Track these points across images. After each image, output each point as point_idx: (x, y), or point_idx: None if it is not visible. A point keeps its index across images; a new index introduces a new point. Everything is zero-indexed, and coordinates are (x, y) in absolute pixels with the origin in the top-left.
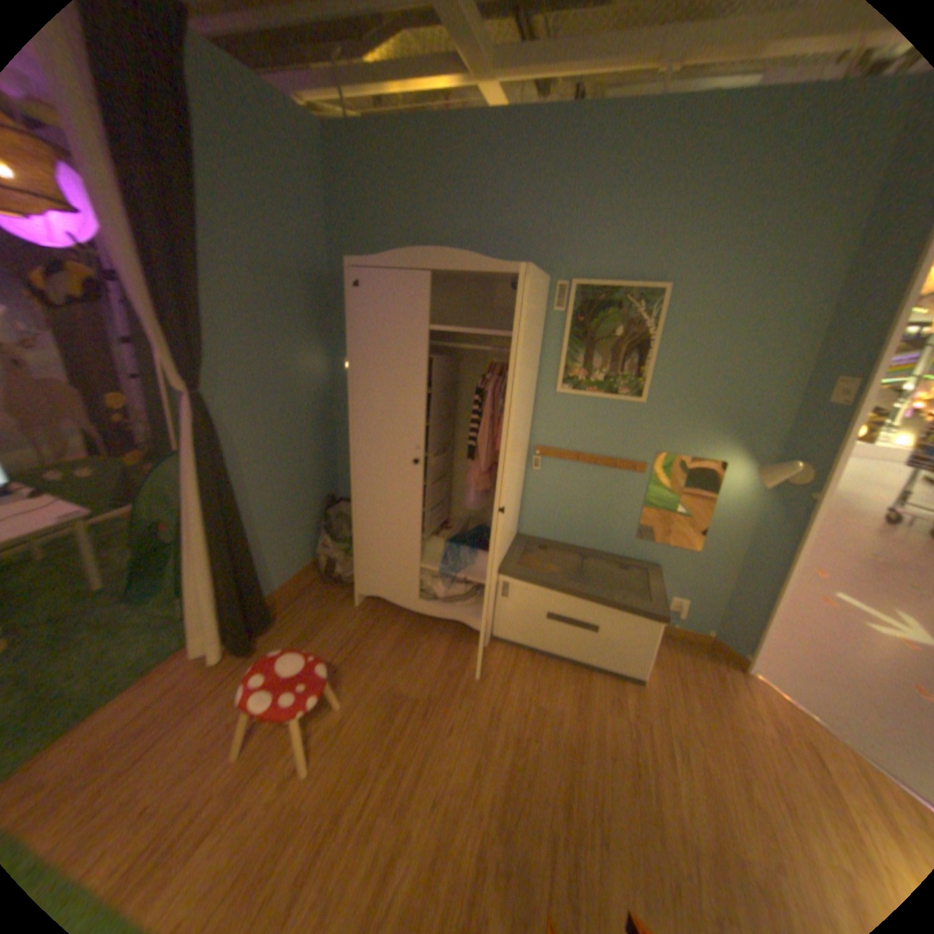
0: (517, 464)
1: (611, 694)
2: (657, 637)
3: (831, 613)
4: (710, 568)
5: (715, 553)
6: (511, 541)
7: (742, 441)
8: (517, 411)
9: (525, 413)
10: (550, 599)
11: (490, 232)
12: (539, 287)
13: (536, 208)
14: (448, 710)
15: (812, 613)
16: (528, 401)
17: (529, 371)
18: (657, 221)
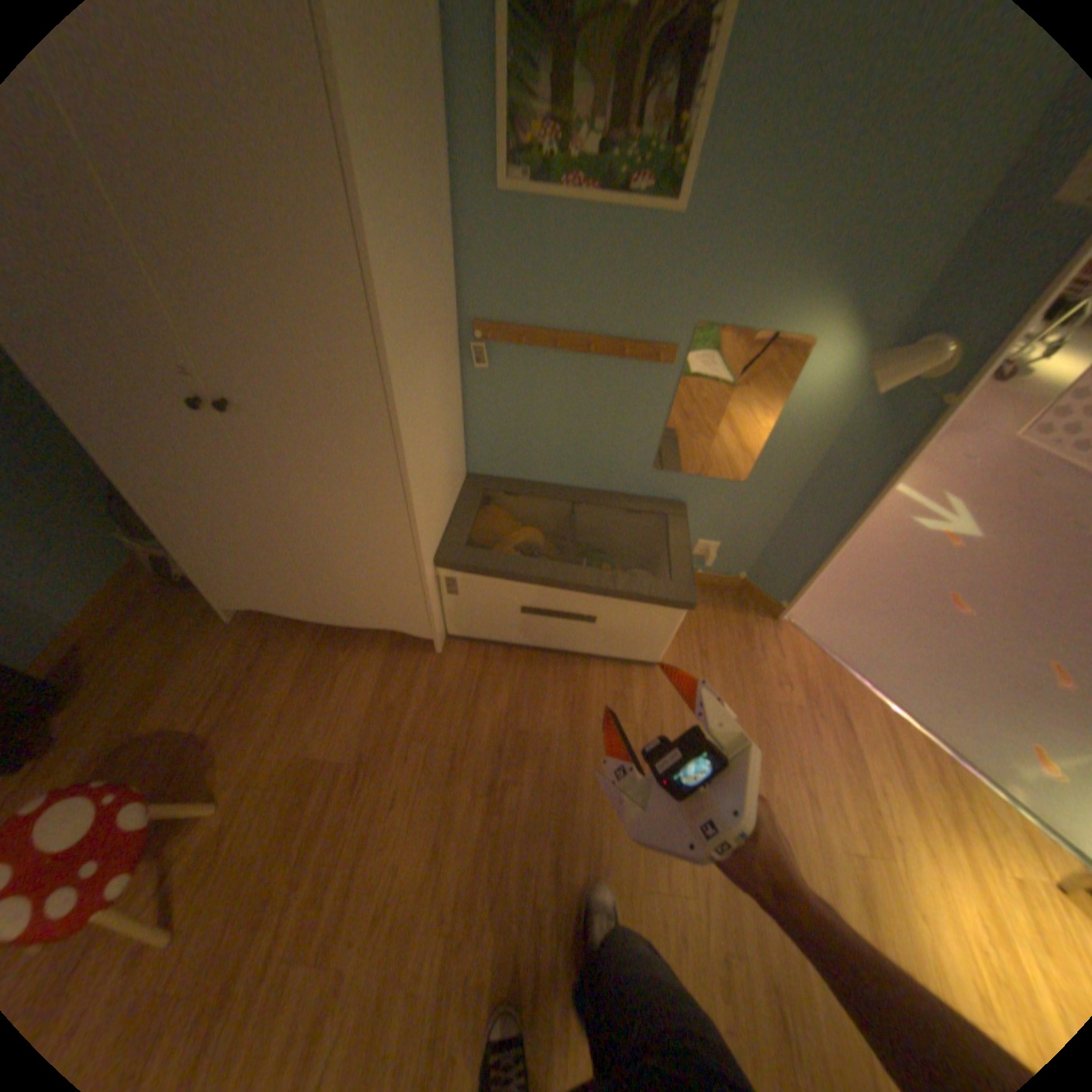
0: (433, 375)
1: (612, 688)
2: (676, 623)
3: None
4: (753, 502)
5: (765, 481)
6: (457, 497)
7: (852, 295)
8: (389, 265)
9: (427, 256)
10: (522, 593)
11: None
12: None
13: None
14: (388, 767)
15: None
16: (429, 223)
17: (408, 133)
18: None
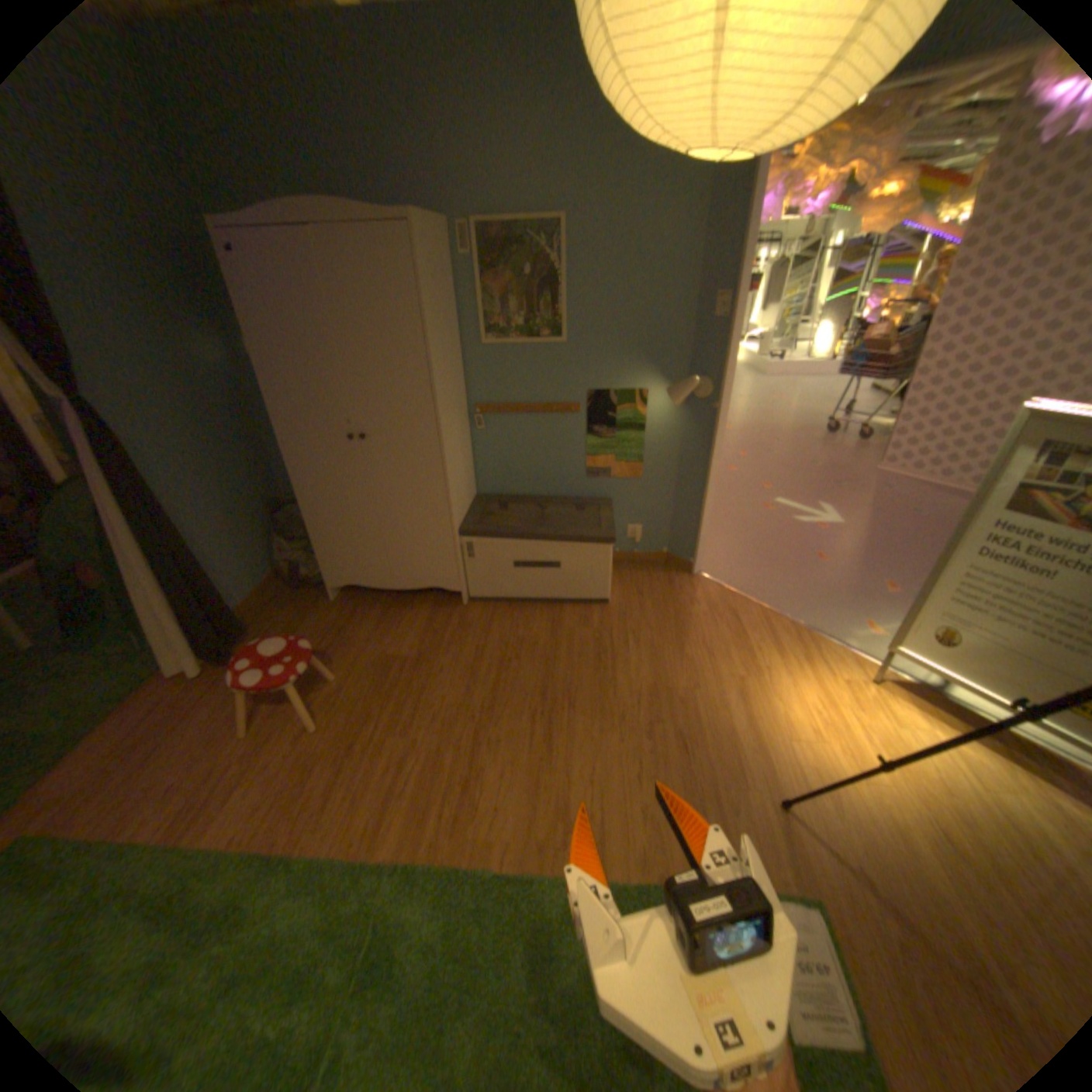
0: (455, 423)
1: (577, 613)
2: (606, 555)
3: (766, 515)
4: (650, 492)
5: (652, 476)
6: (471, 504)
7: (655, 367)
8: (437, 367)
9: (451, 370)
10: (511, 546)
11: (370, 169)
12: (431, 231)
13: (413, 136)
14: (436, 656)
15: (748, 517)
16: (451, 357)
17: (443, 325)
18: (538, 145)
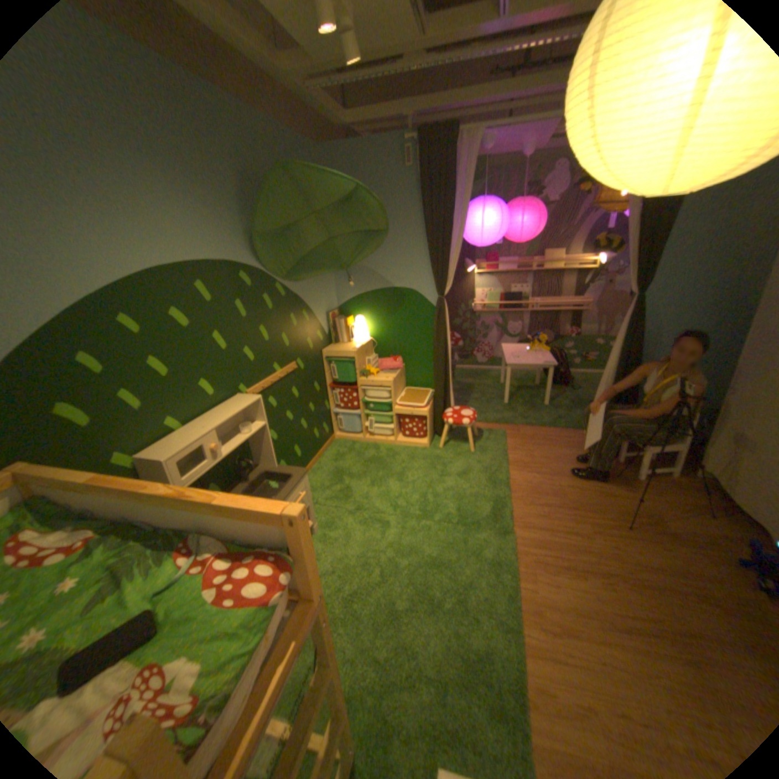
0: None
1: None
2: None
3: None
4: None
5: None
6: None
7: None
8: None
9: None
10: None
11: None
12: None
13: None
14: (682, 547)
15: None
16: None
17: None
18: None
